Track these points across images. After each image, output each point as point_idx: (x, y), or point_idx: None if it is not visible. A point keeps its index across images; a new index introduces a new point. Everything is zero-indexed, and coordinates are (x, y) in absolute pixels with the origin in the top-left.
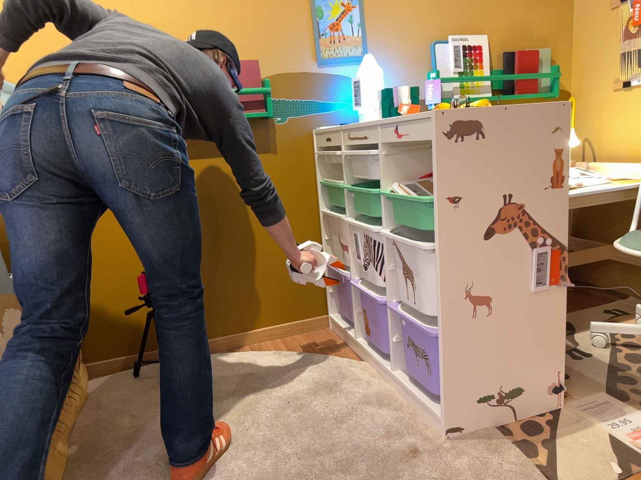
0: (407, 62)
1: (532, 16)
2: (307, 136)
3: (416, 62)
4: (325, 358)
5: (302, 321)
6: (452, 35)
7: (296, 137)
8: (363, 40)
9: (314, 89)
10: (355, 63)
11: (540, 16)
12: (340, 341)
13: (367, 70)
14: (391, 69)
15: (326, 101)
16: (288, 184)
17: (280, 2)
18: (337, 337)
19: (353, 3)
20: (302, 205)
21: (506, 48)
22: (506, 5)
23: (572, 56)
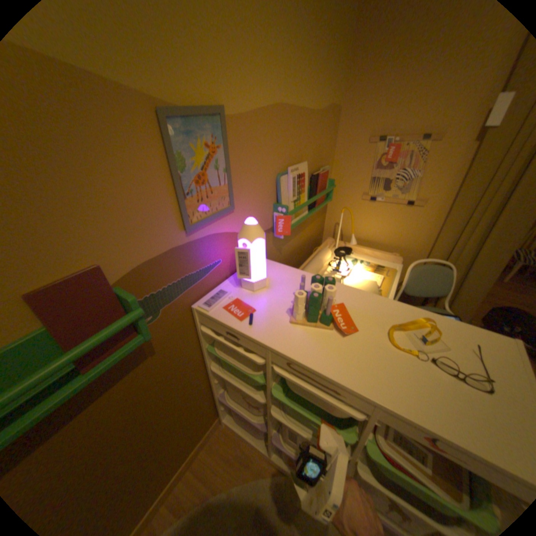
0: (261, 199)
1: (324, 138)
2: (186, 315)
3: (267, 196)
4: (251, 486)
5: (202, 441)
6: (289, 164)
7: (175, 323)
8: (230, 187)
9: (187, 263)
10: (224, 216)
11: (327, 138)
12: (244, 445)
13: (256, 240)
14: (252, 210)
15: (200, 268)
16: (175, 369)
17: (113, 151)
18: (237, 438)
19: (218, 141)
20: (190, 373)
21: (312, 168)
22: (316, 130)
23: (334, 167)
